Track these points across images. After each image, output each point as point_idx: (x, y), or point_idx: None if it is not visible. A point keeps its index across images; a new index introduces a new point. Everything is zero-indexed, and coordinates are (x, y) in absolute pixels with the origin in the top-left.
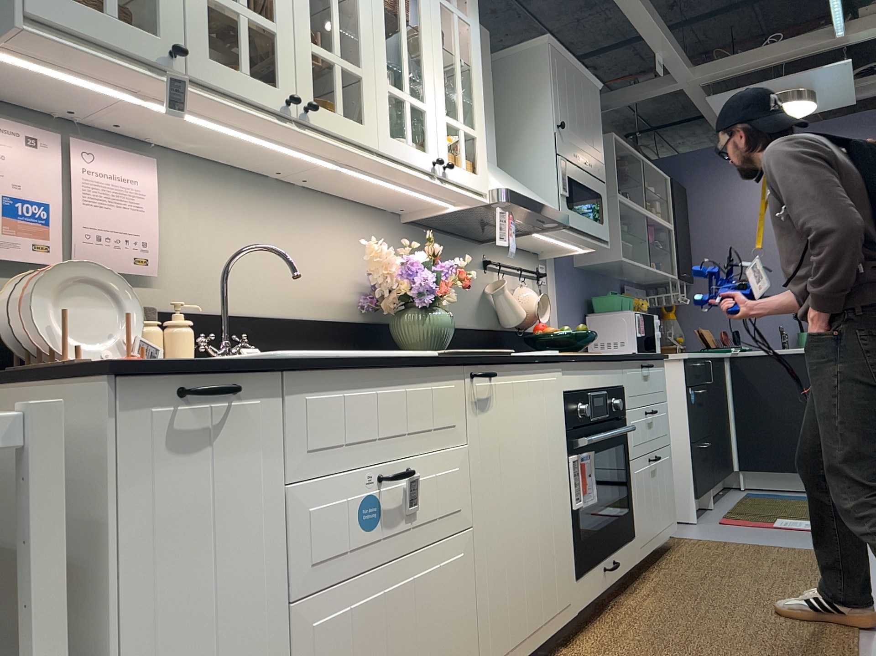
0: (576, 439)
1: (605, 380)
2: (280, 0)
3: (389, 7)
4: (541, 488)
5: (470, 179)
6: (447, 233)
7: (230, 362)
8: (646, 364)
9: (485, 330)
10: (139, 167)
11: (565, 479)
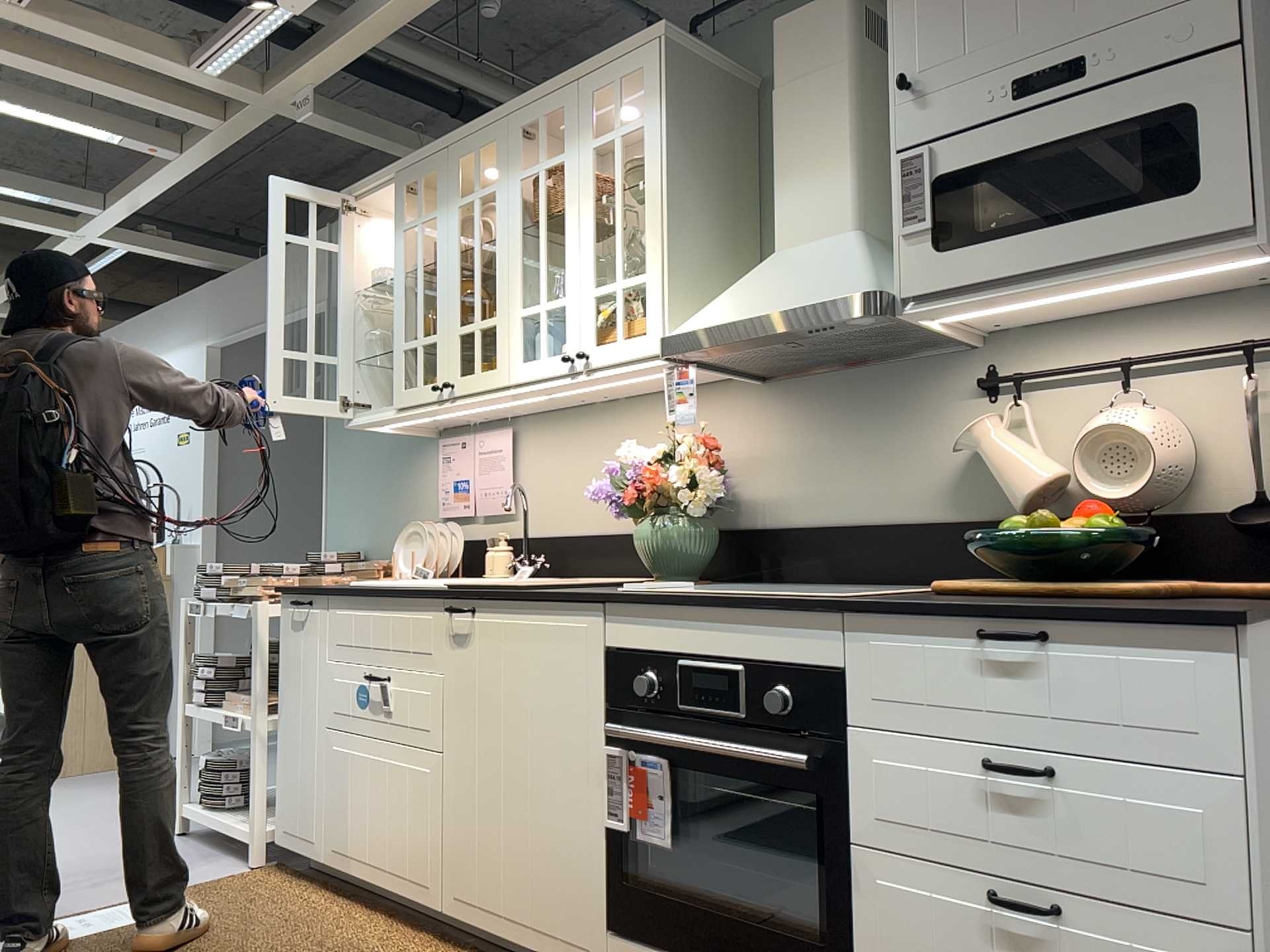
0: (628, 725)
1: (748, 645)
2: (439, 312)
3: (542, 215)
4: (539, 763)
5: (625, 349)
6: (852, 367)
7: (307, 589)
8: (1001, 630)
9: (968, 522)
10: (501, 437)
11: (592, 774)
